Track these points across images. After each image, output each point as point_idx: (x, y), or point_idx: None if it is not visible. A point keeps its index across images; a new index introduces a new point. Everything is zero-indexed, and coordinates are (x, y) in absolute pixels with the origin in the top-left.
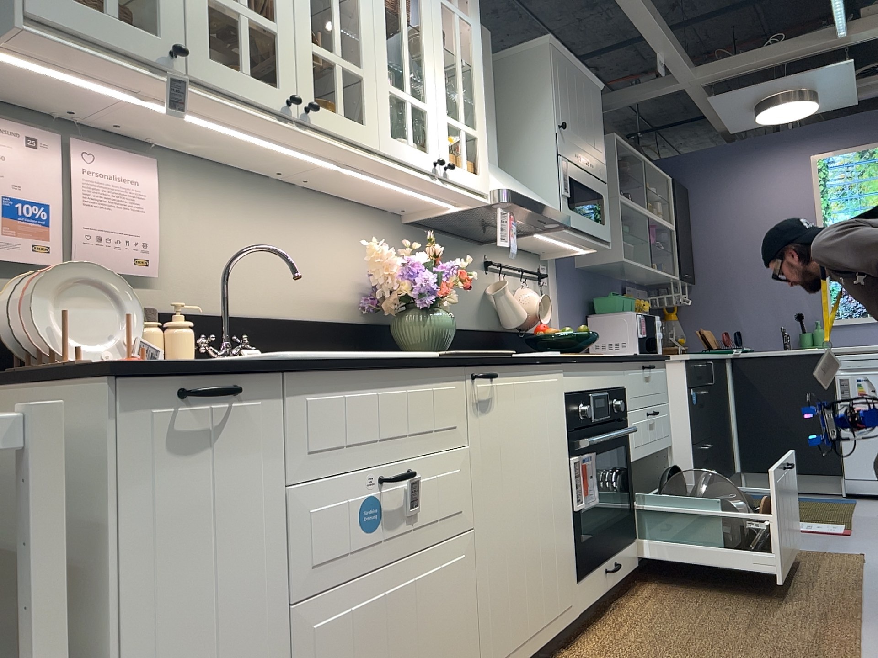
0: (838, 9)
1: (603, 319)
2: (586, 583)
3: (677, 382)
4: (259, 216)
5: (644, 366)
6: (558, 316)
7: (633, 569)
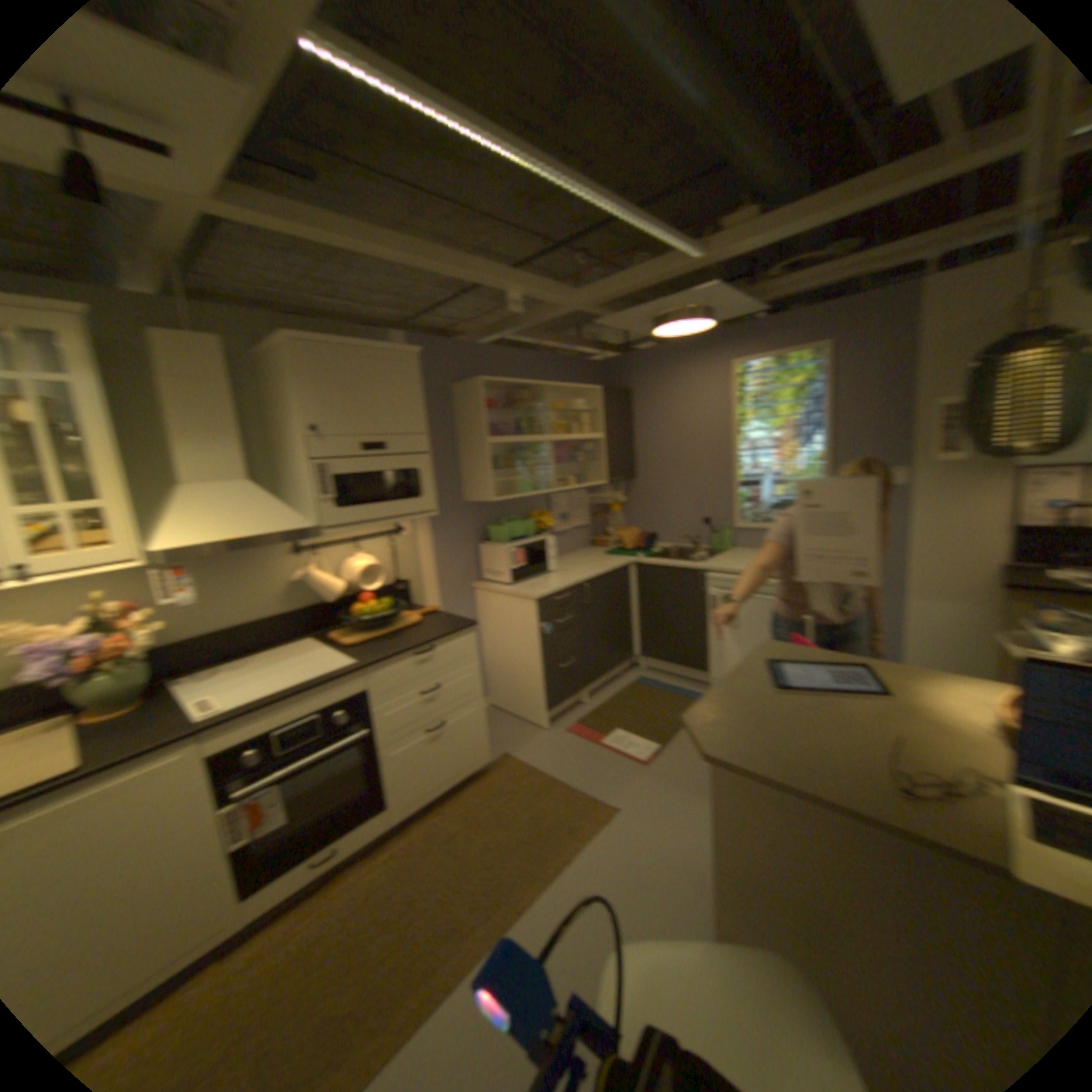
0: (672, 236)
1: (492, 549)
2: (265, 896)
3: (534, 618)
4: None
5: (419, 655)
6: (433, 559)
7: (379, 839)
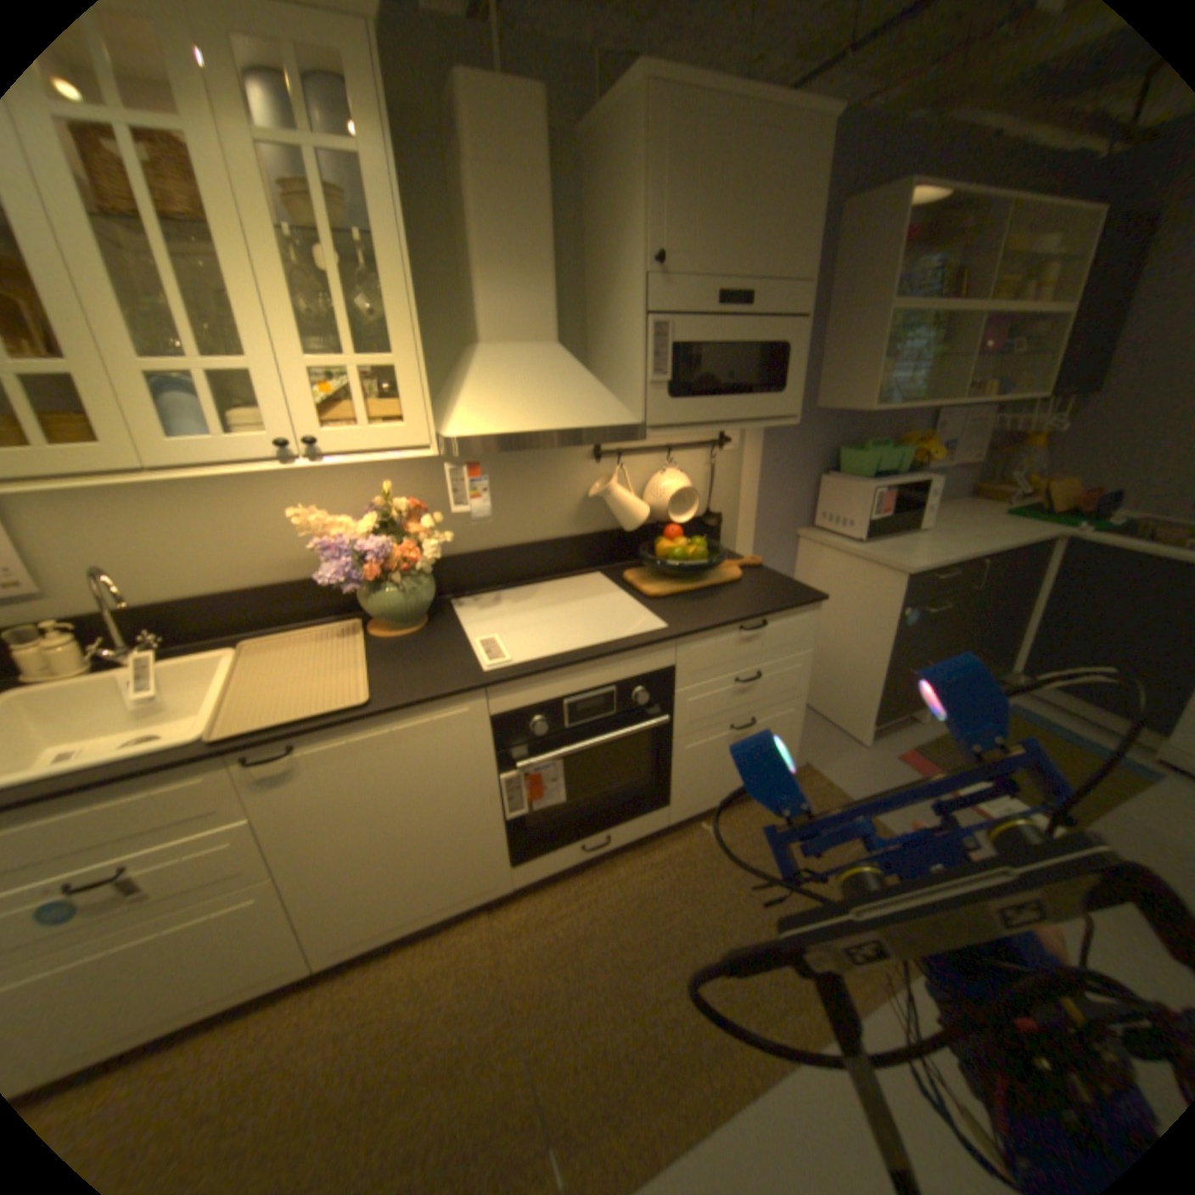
0: None
1: (837, 482)
2: (532, 867)
3: (891, 596)
4: (164, 498)
5: (740, 629)
6: (752, 486)
7: (653, 834)
